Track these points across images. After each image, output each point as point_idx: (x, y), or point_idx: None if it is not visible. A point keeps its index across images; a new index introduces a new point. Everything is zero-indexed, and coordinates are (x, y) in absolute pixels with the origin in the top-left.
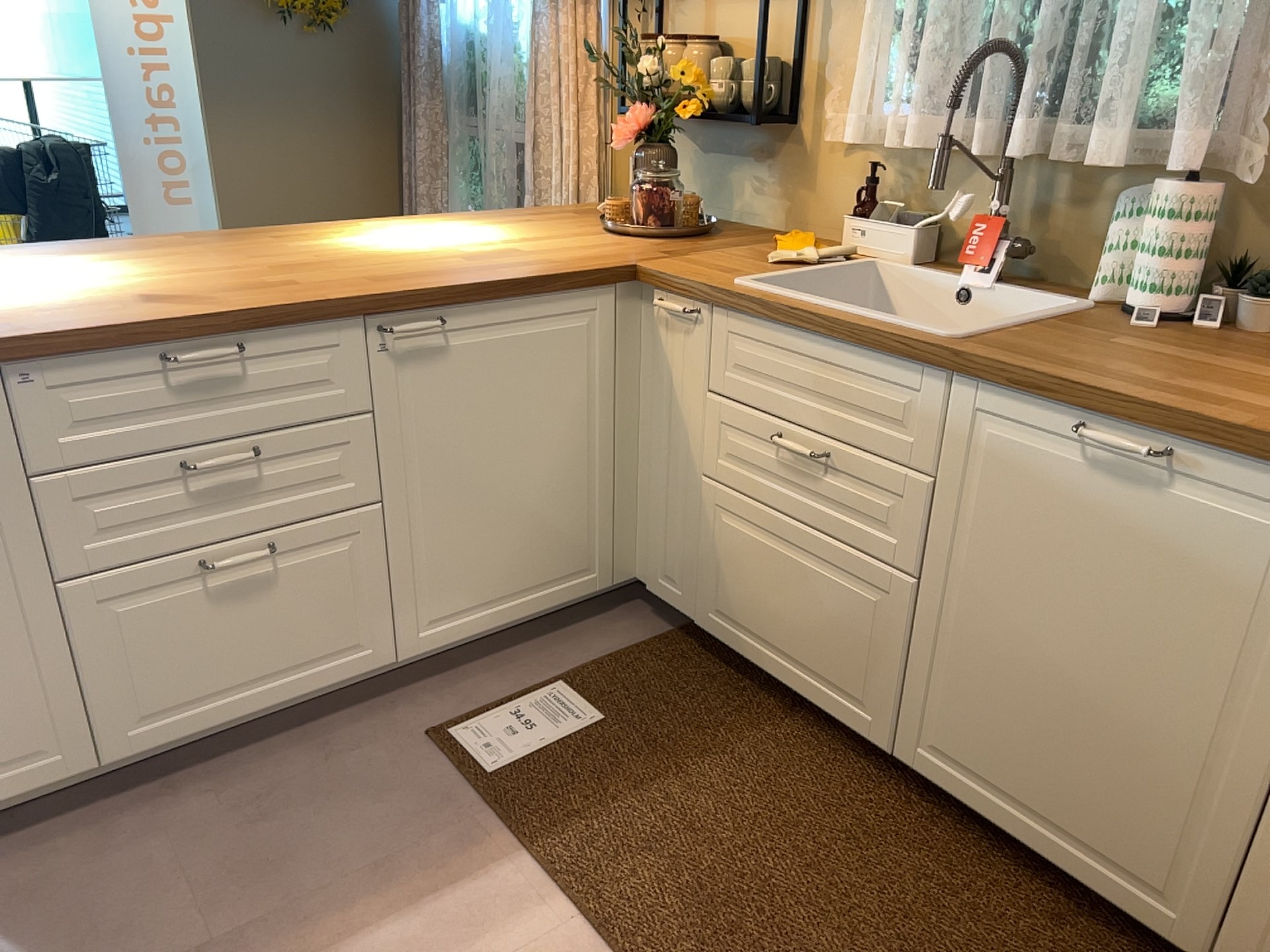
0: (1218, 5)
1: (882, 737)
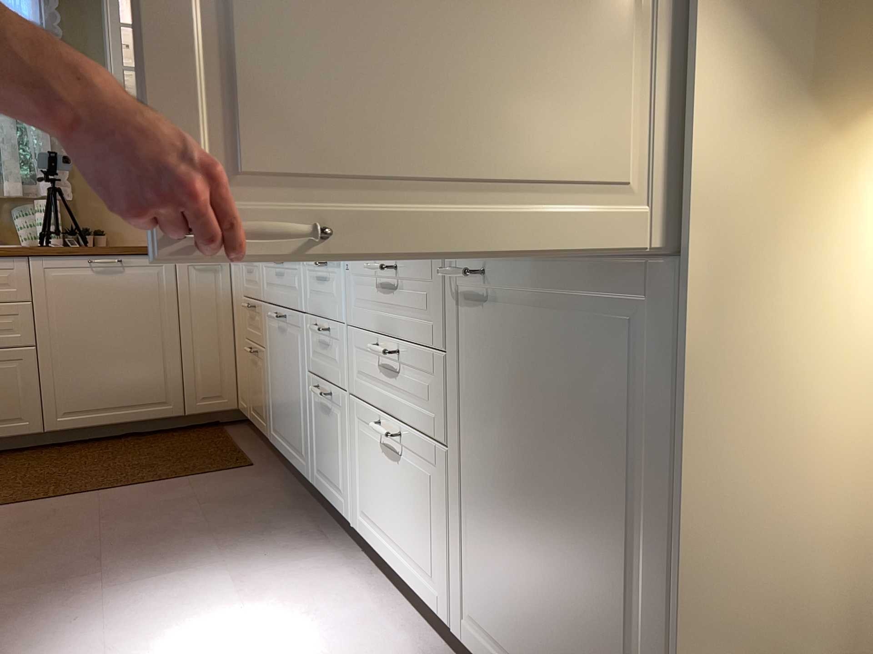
0: (38, 142)
1: (37, 427)
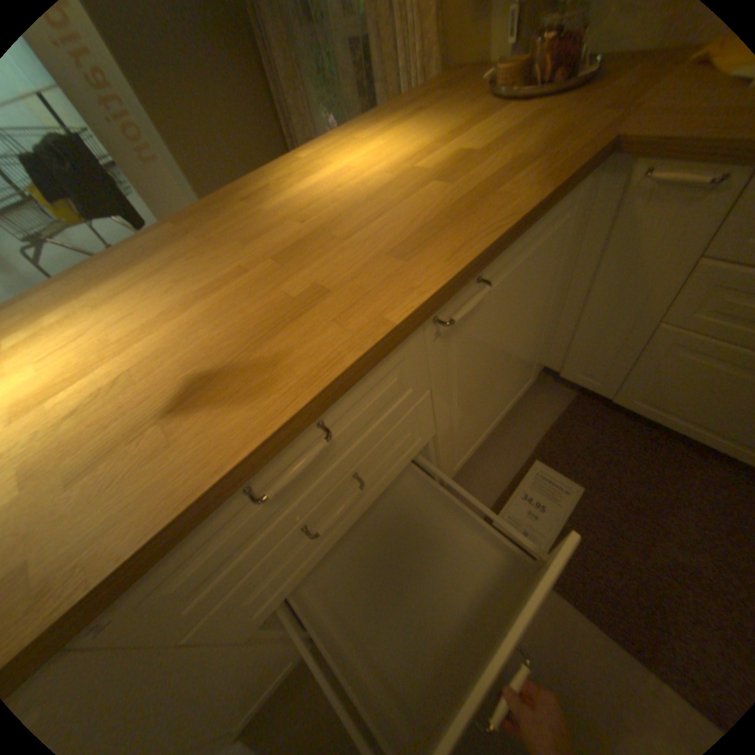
0: None
1: None
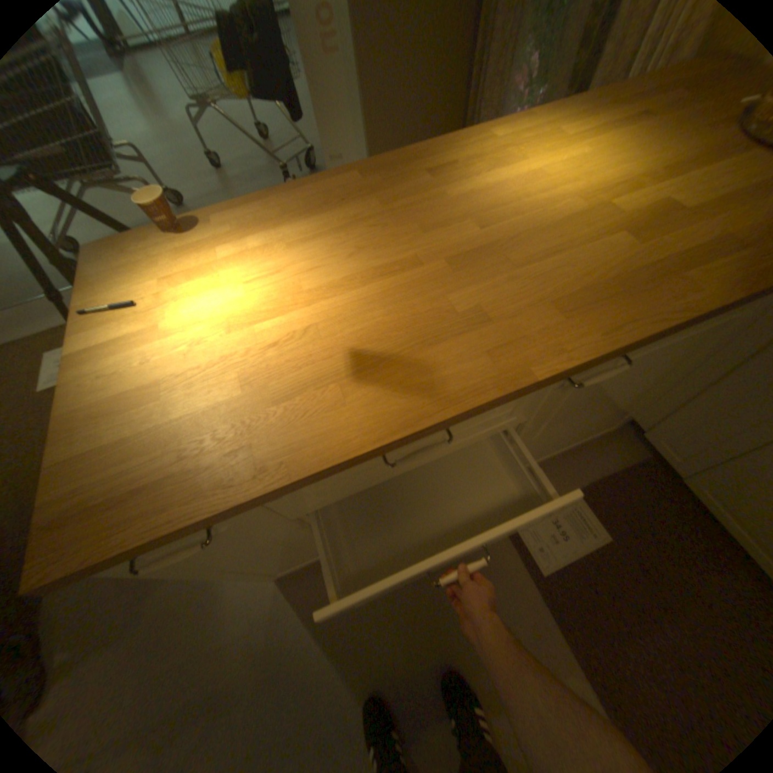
0: None
1: None
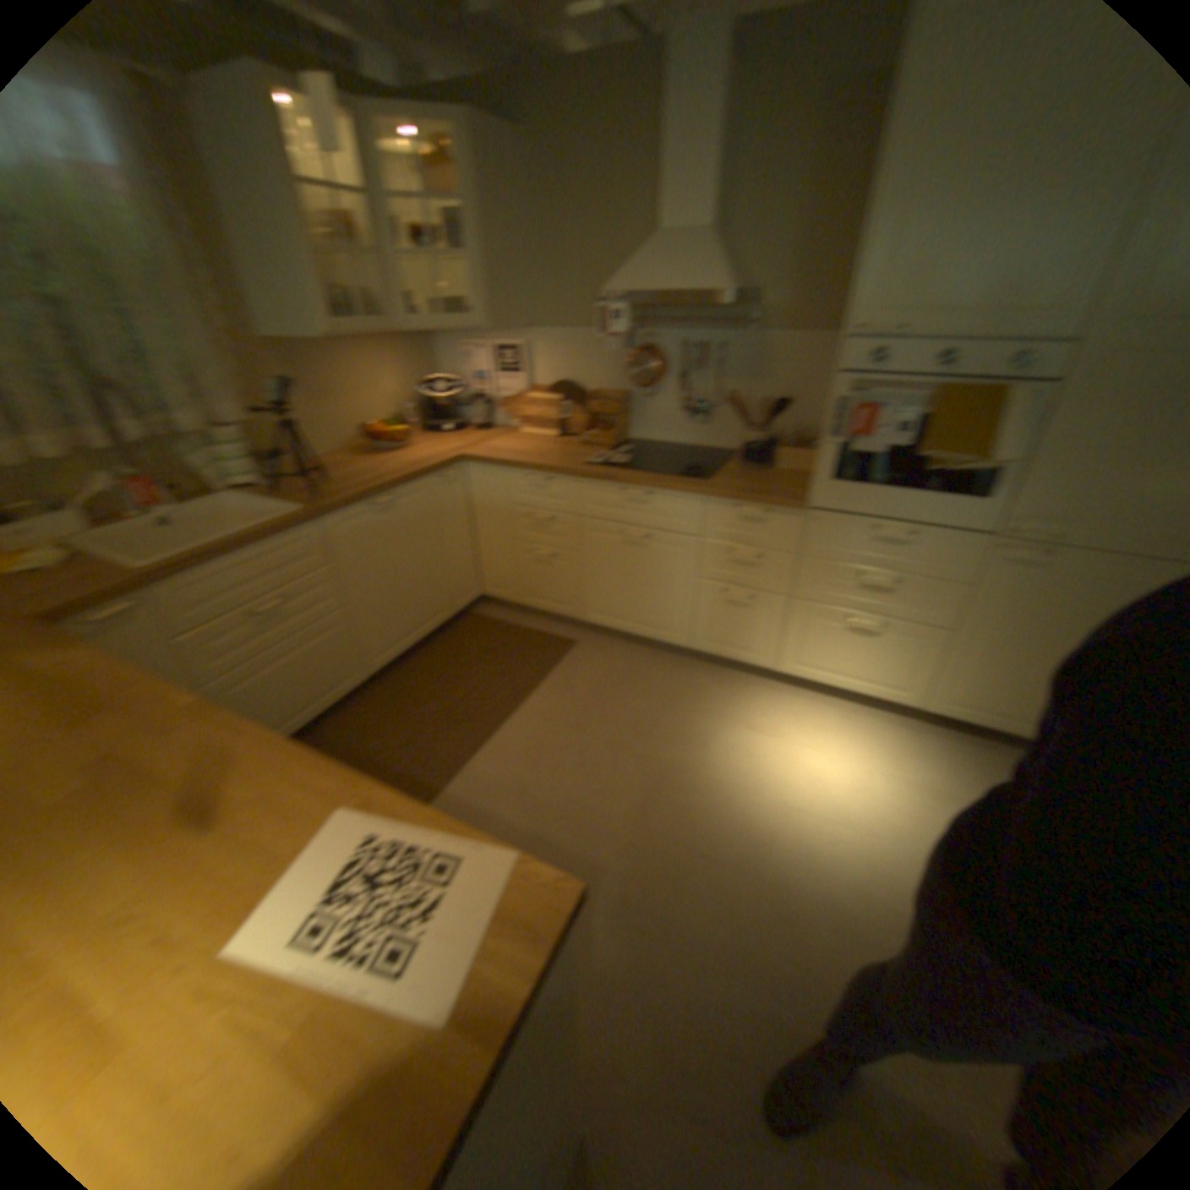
0: (199, 350)
1: (369, 676)
